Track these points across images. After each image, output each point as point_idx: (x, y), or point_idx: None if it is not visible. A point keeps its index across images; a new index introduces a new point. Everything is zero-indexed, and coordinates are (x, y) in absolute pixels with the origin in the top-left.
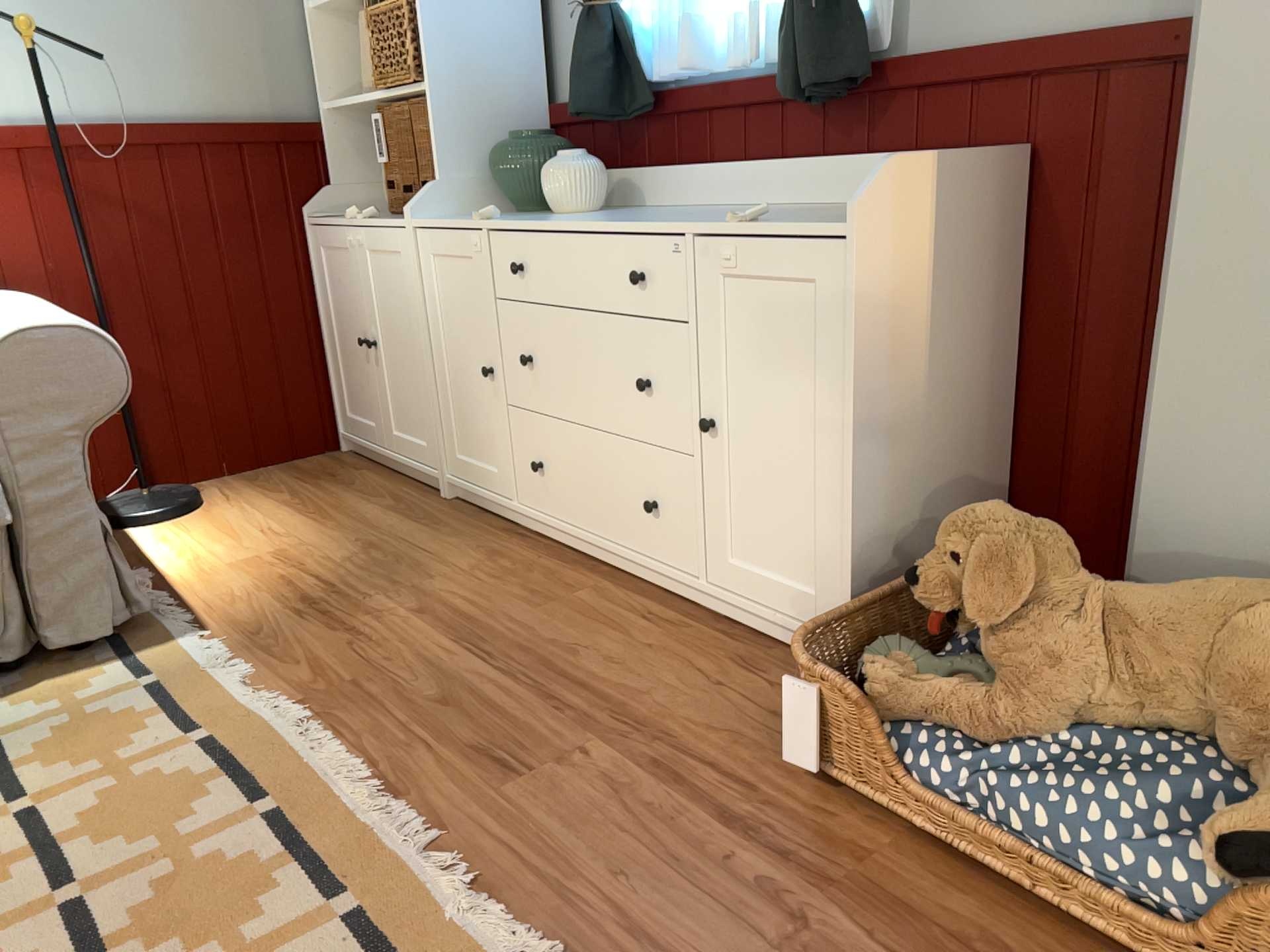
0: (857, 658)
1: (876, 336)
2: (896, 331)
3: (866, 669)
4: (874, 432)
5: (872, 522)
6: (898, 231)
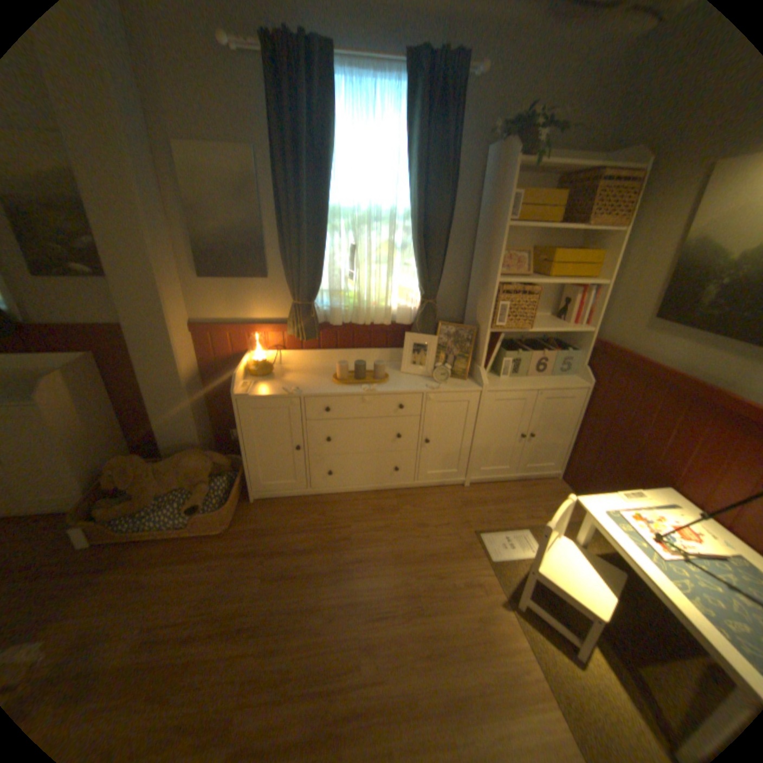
0: (90, 512)
1: (59, 426)
2: (66, 421)
3: (93, 516)
4: (70, 450)
5: (80, 472)
6: (55, 396)
